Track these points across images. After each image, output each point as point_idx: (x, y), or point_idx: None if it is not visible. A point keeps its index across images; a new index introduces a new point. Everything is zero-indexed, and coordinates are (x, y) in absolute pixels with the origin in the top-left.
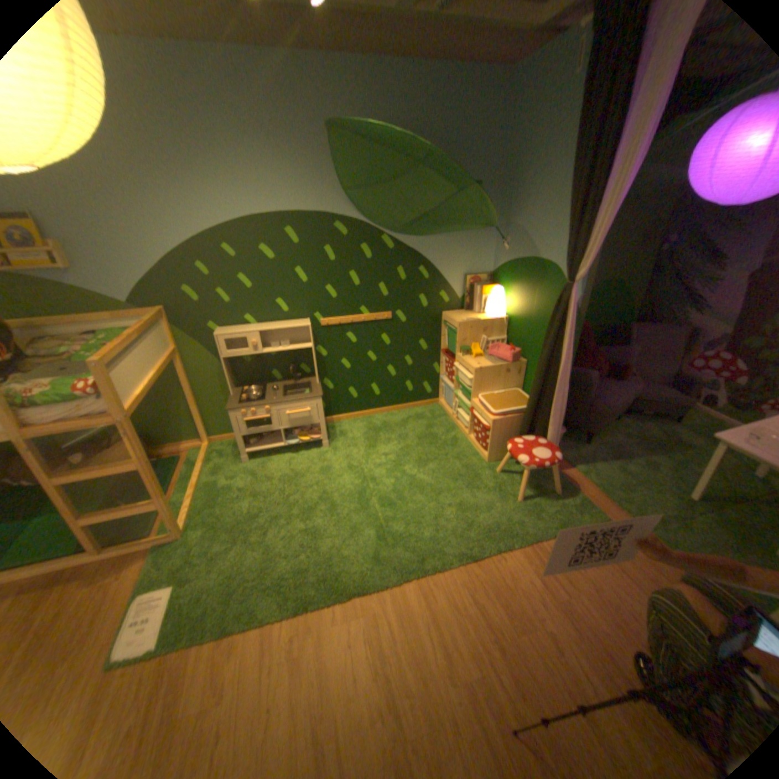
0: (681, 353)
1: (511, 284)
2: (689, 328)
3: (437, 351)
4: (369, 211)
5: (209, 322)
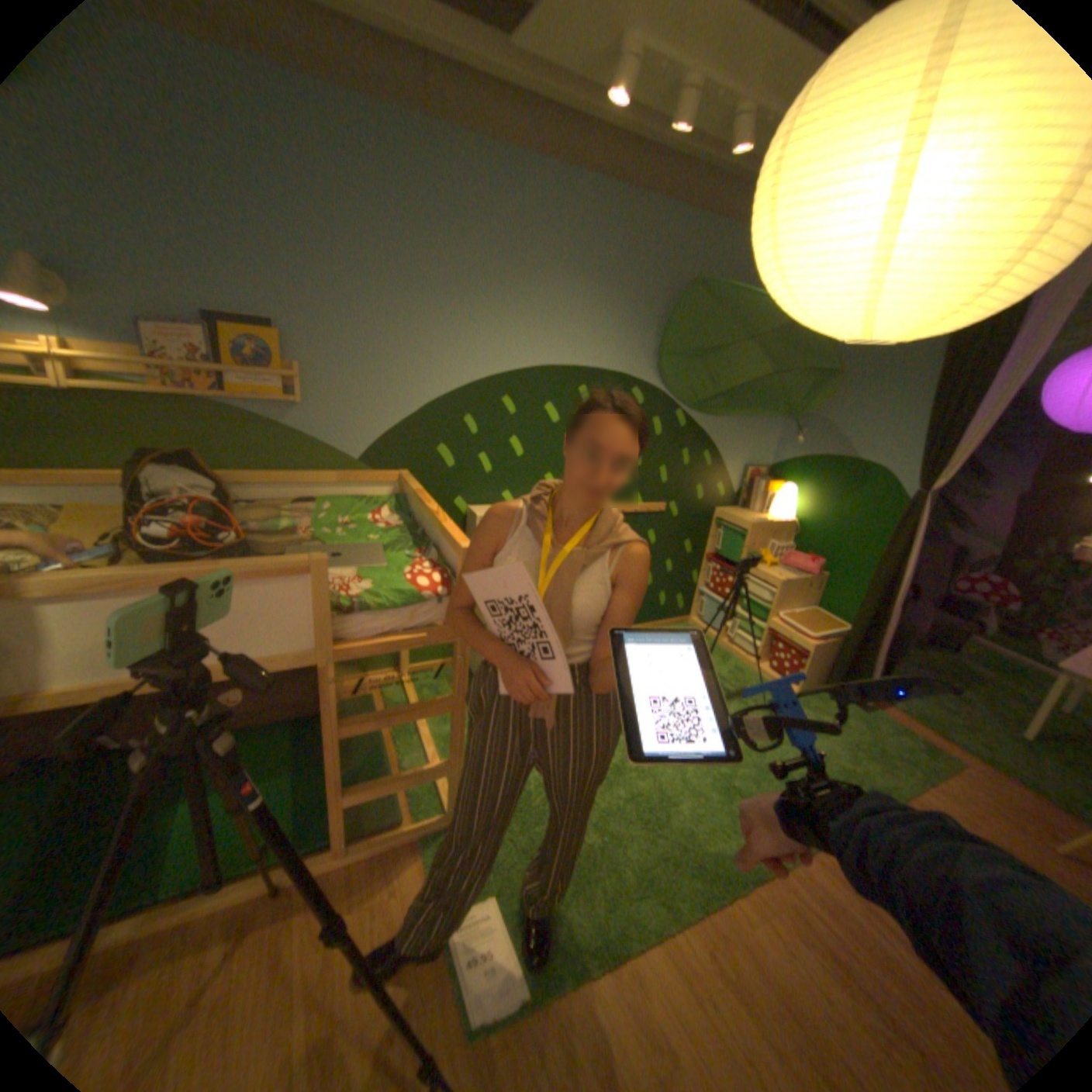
0: (948, 575)
1: (805, 484)
2: (954, 549)
3: (701, 557)
4: (673, 382)
5: (457, 498)
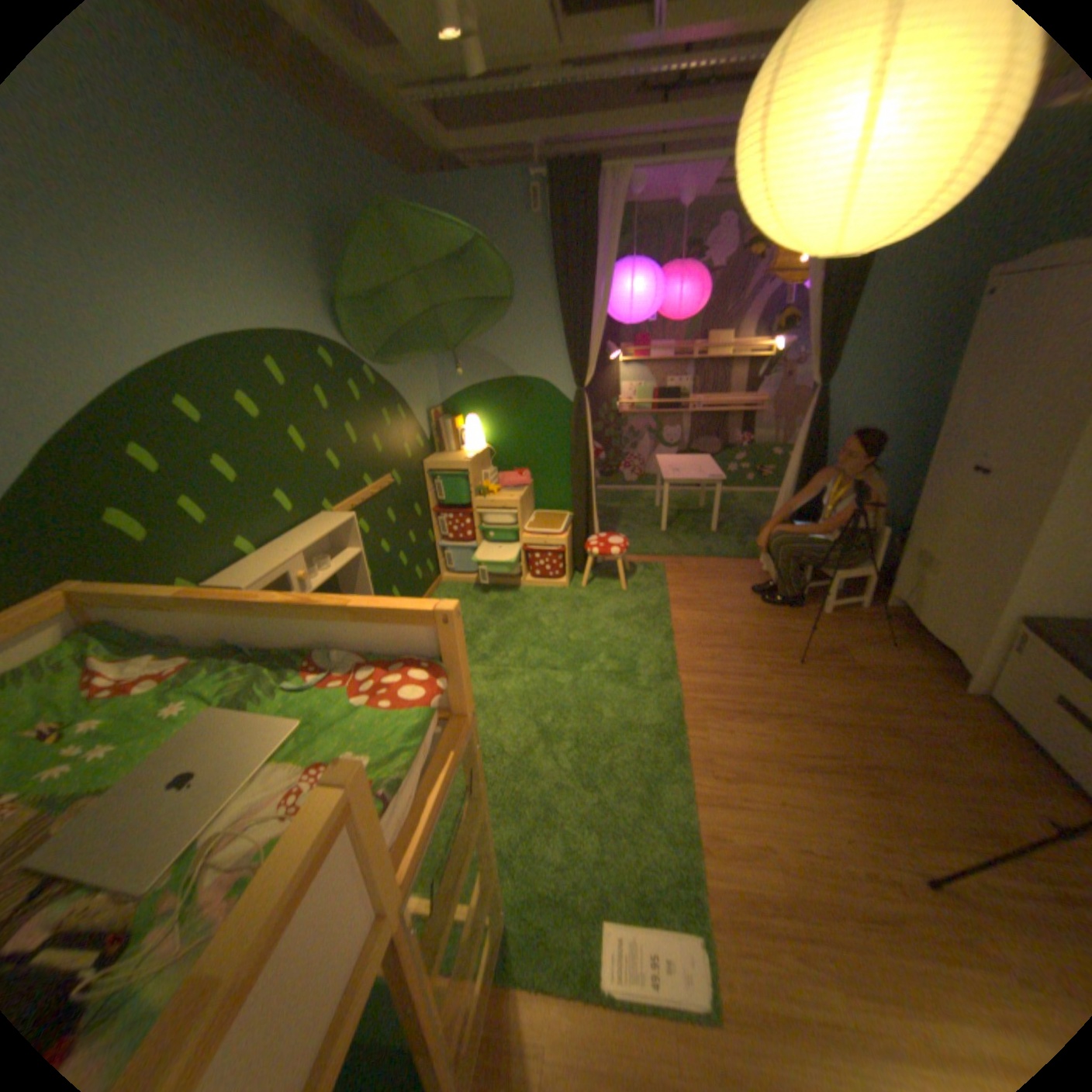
0: None
1: (480, 411)
2: None
3: (429, 513)
4: (353, 332)
5: (175, 580)
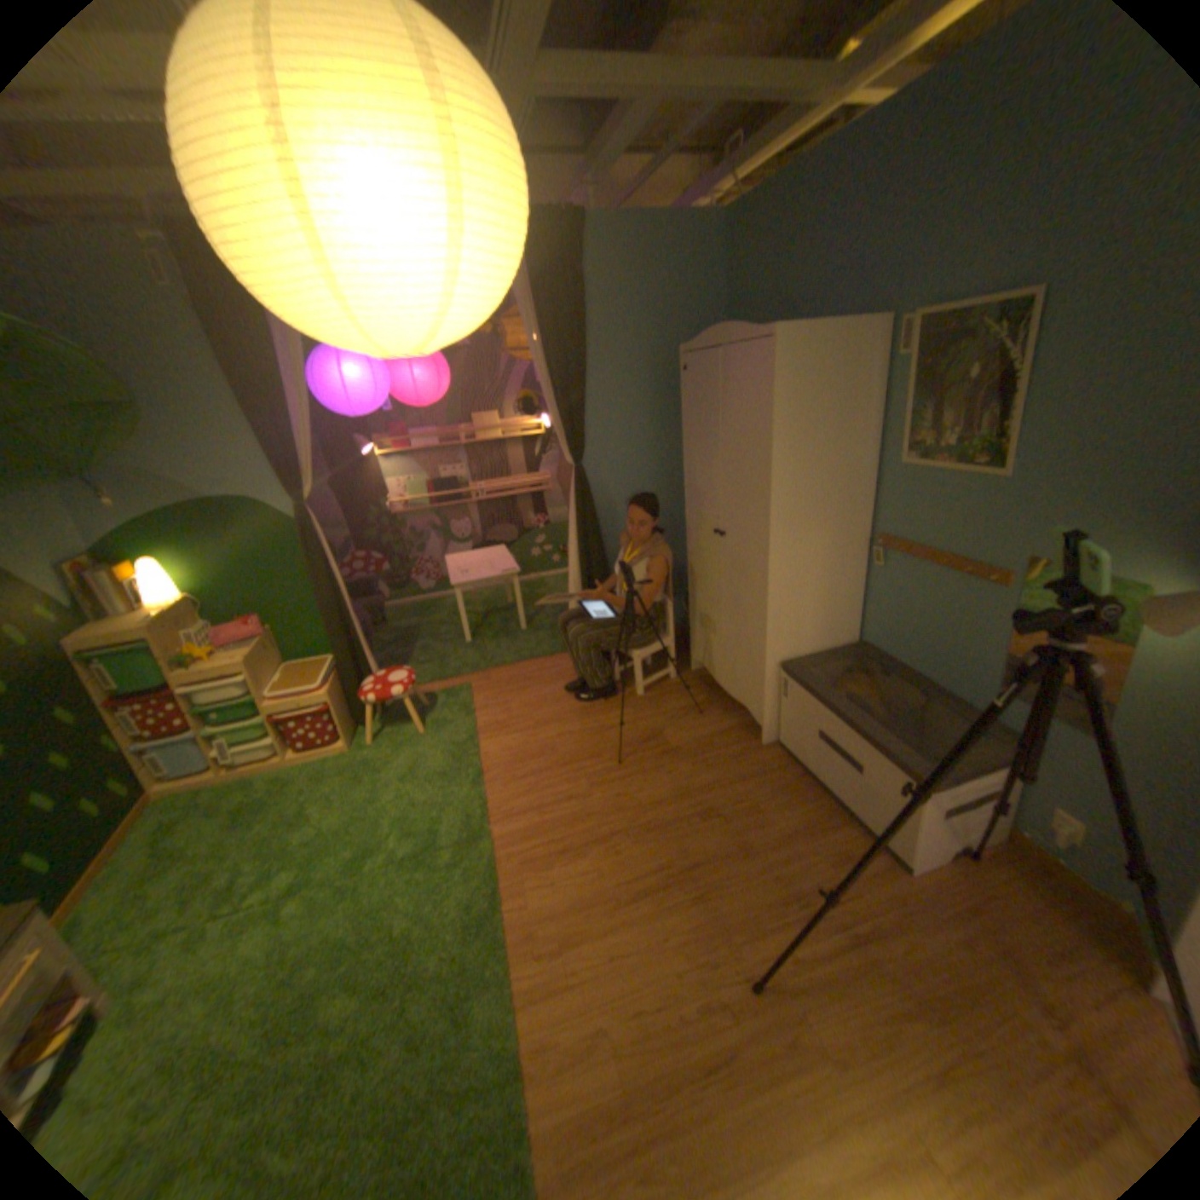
0: None
1: (158, 550)
2: None
3: (94, 713)
4: None
5: None
